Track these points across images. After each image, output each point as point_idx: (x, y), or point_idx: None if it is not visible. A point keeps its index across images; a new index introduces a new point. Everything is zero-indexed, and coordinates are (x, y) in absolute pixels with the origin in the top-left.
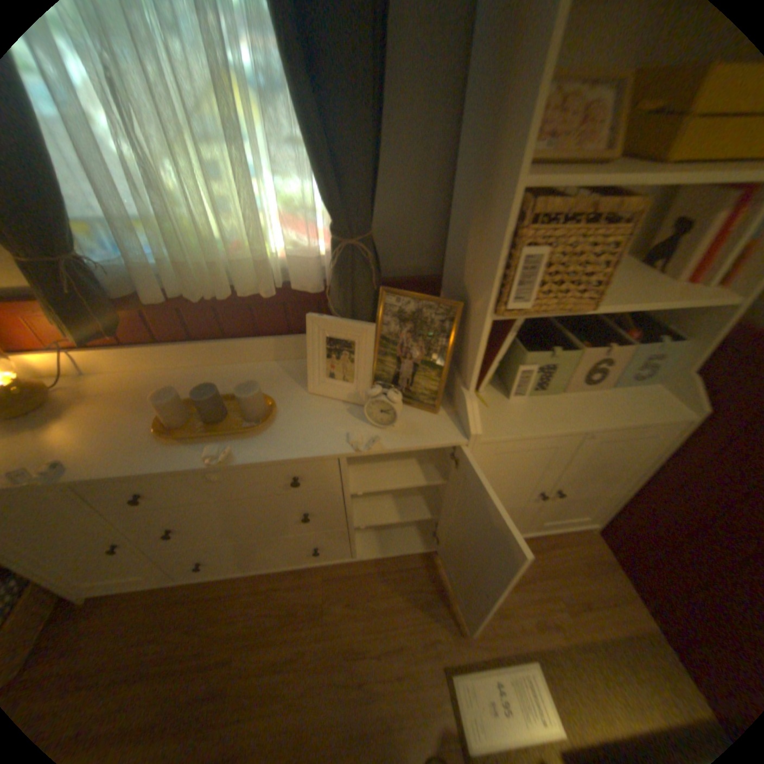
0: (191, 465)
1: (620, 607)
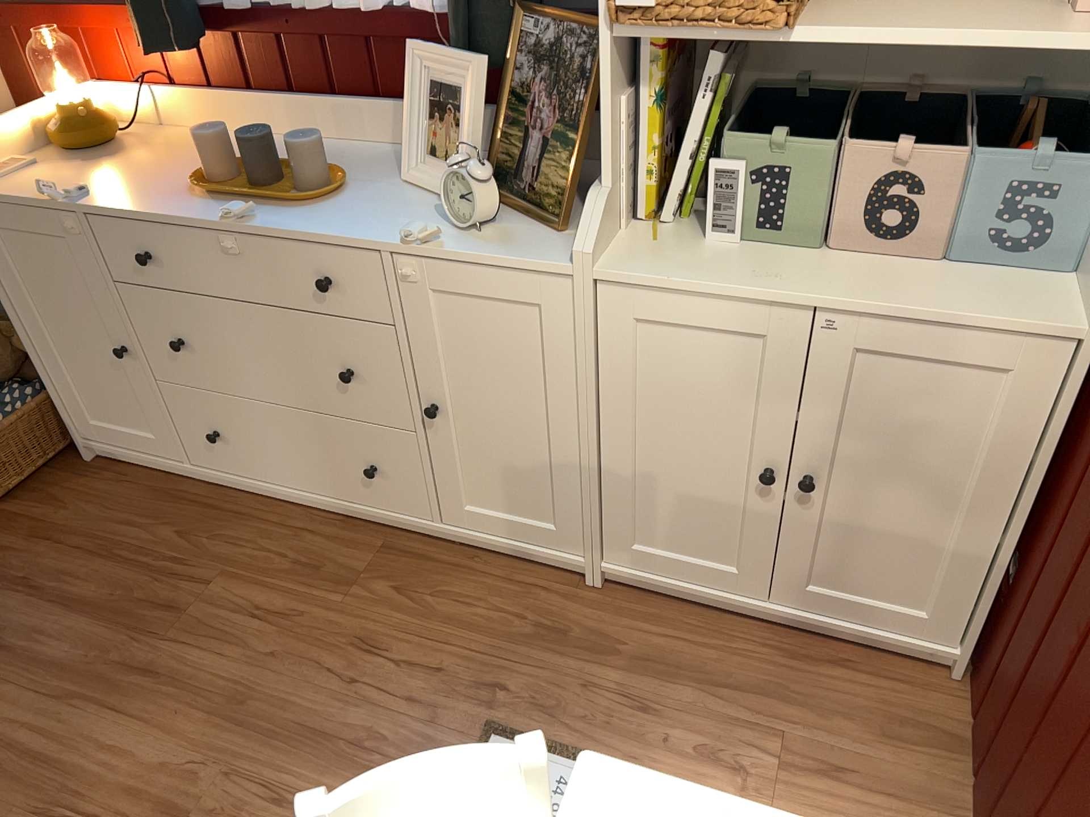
0: (207, 218)
1: (914, 802)
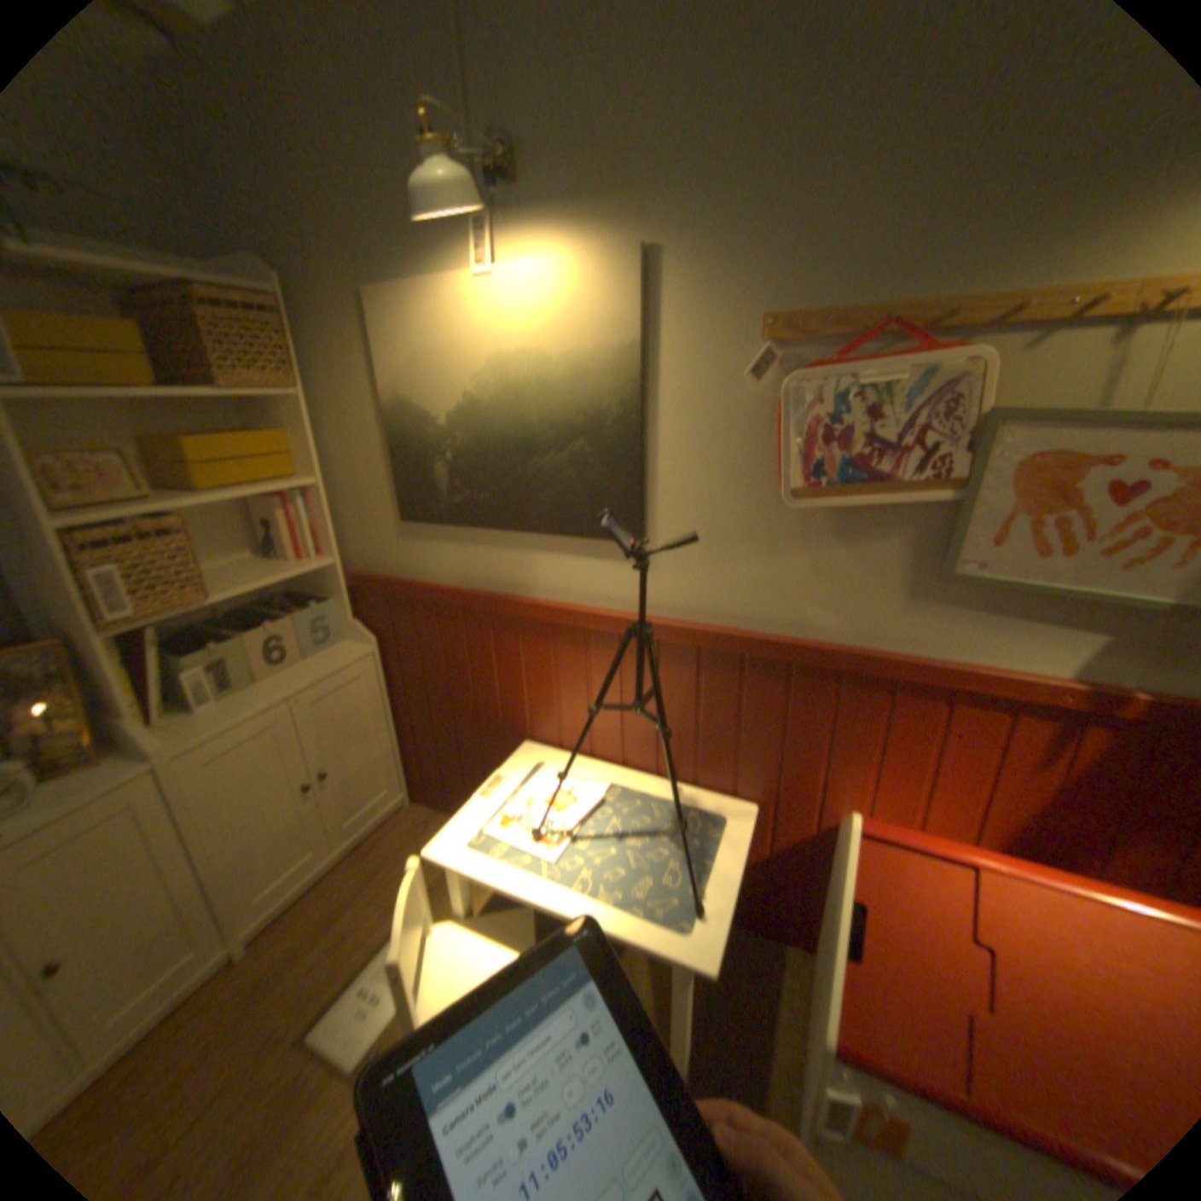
0: None
1: None
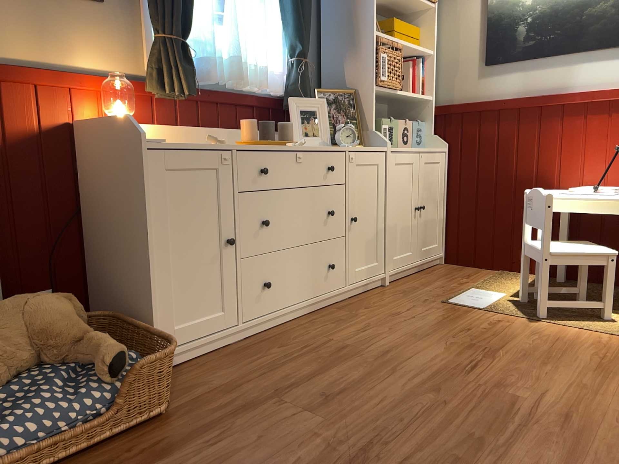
0: (287, 147)
1: (478, 272)
